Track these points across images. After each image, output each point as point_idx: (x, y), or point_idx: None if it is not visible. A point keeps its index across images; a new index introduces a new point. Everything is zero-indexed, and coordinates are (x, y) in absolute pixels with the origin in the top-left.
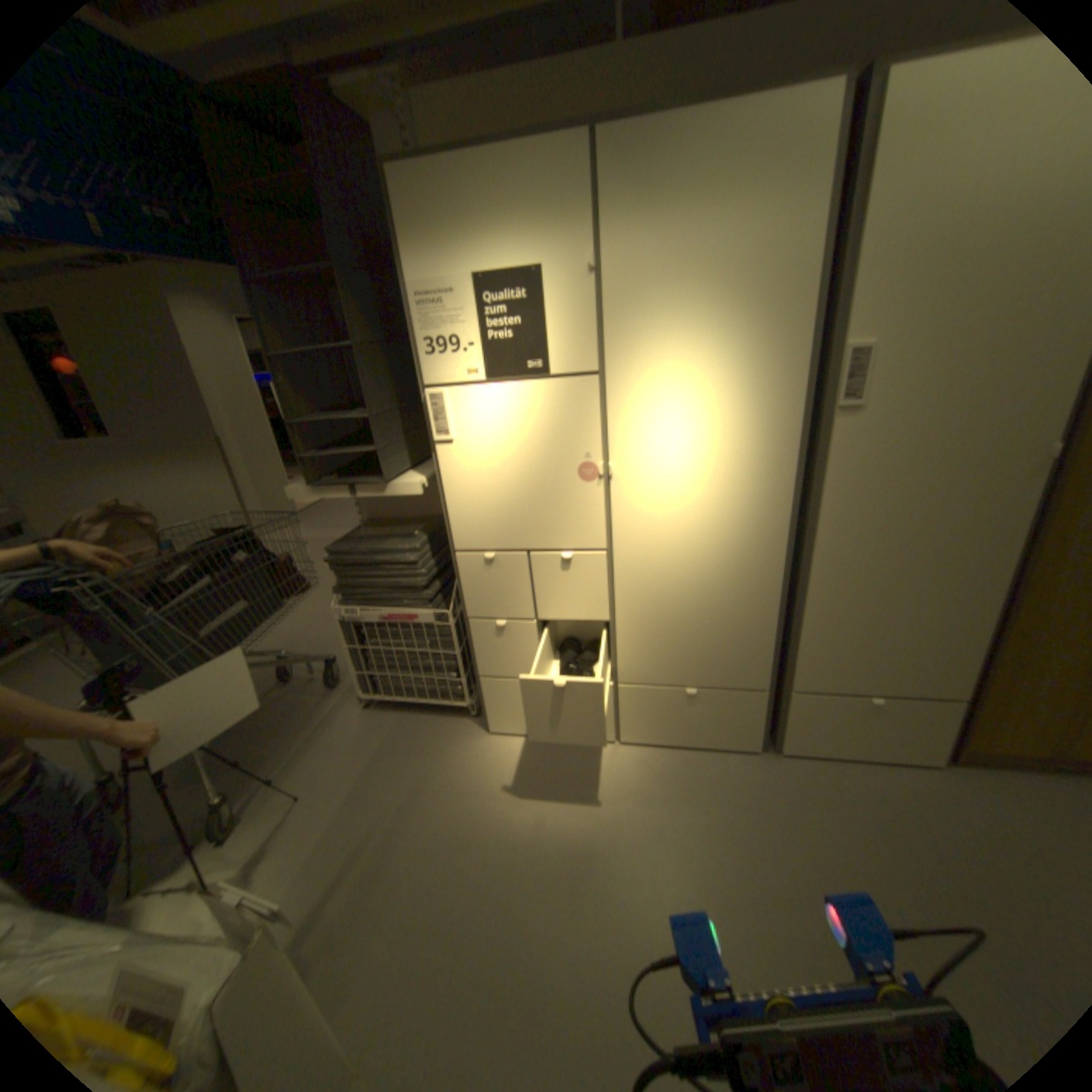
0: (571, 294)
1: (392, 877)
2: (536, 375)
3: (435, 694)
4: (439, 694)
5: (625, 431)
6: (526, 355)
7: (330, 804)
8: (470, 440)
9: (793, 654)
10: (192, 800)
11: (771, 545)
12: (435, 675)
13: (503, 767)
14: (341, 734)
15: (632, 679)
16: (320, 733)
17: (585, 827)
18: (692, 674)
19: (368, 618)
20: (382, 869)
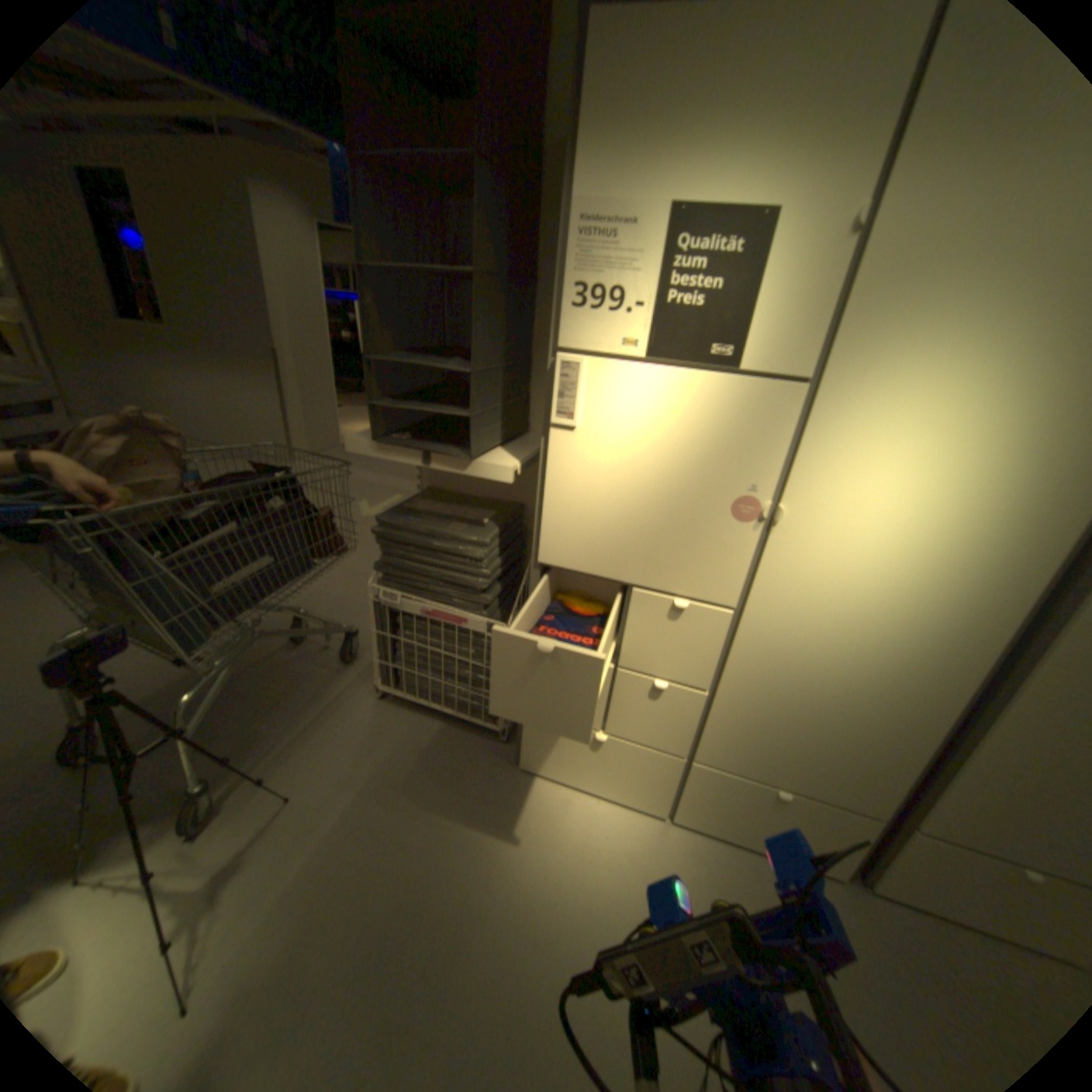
0: (811, 260)
1: (383, 941)
2: (715, 365)
3: (465, 708)
4: (469, 708)
5: (819, 467)
6: (712, 334)
7: (325, 818)
8: (598, 432)
9: (938, 790)
10: (172, 770)
11: (969, 659)
12: (469, 688)
13: (530, 819)
14: (350, 727)
15: (713, 761)
16: (326, 719)
17: (624, 932)
18: (794, 777)
19: (408, 608)
20: (374, 926)
